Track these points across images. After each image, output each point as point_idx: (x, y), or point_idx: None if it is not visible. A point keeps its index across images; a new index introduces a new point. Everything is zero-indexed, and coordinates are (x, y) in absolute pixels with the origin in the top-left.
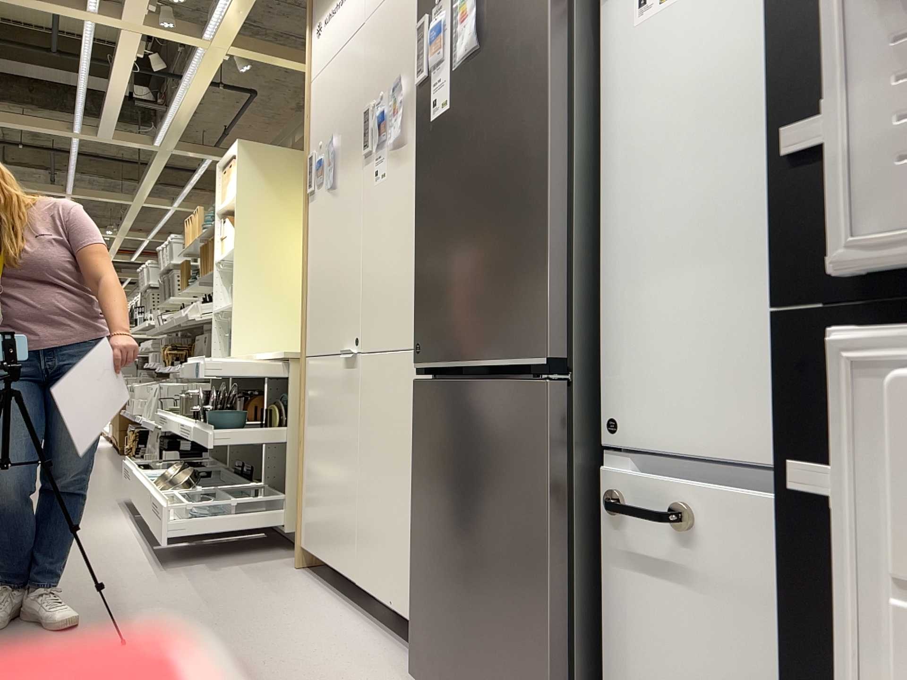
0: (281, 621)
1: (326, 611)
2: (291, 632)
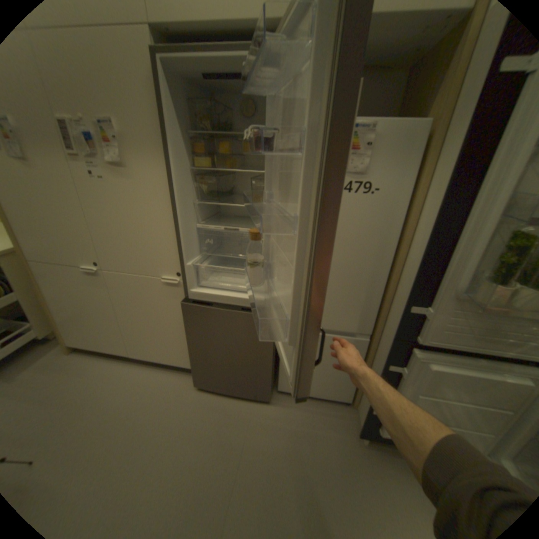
0: (101, 389)
1: (115, 371)
2: (114, 392)
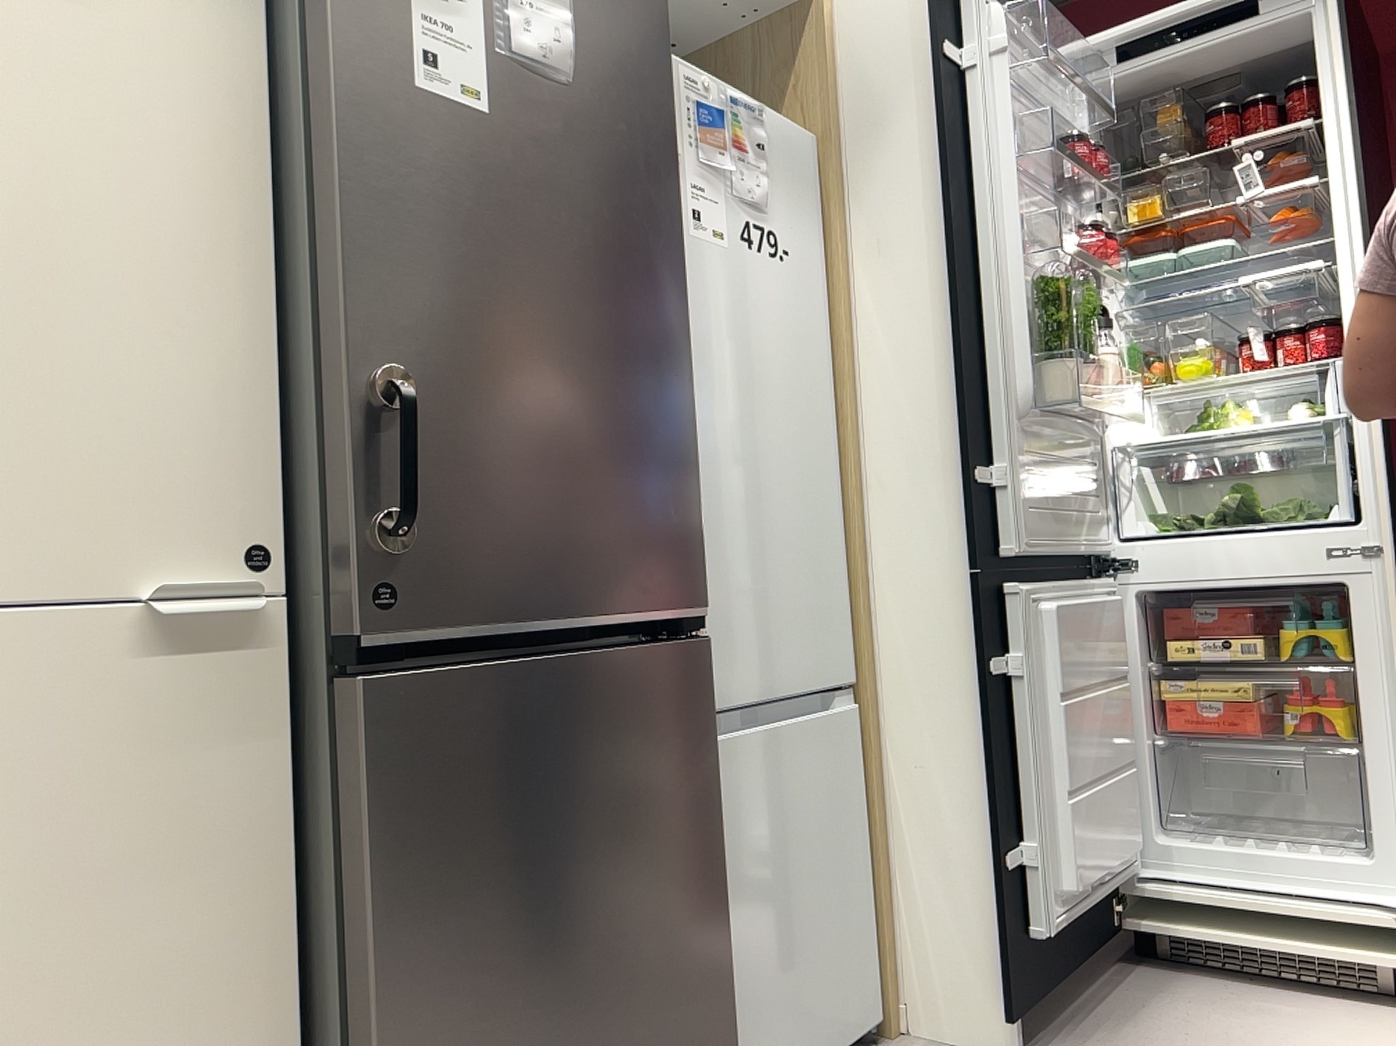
0: None
1: None
2: None
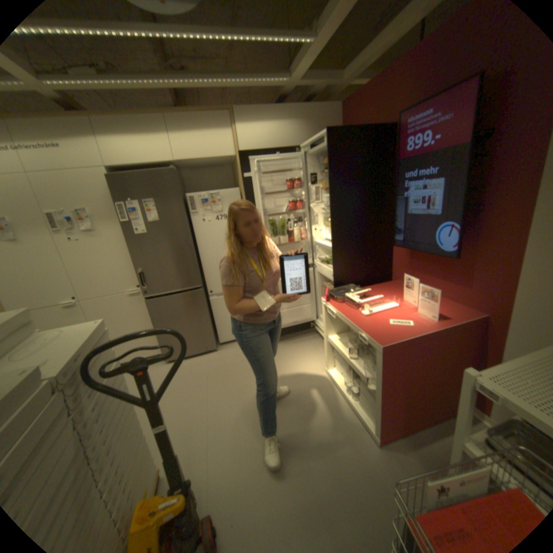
0: None
1: None
2: None
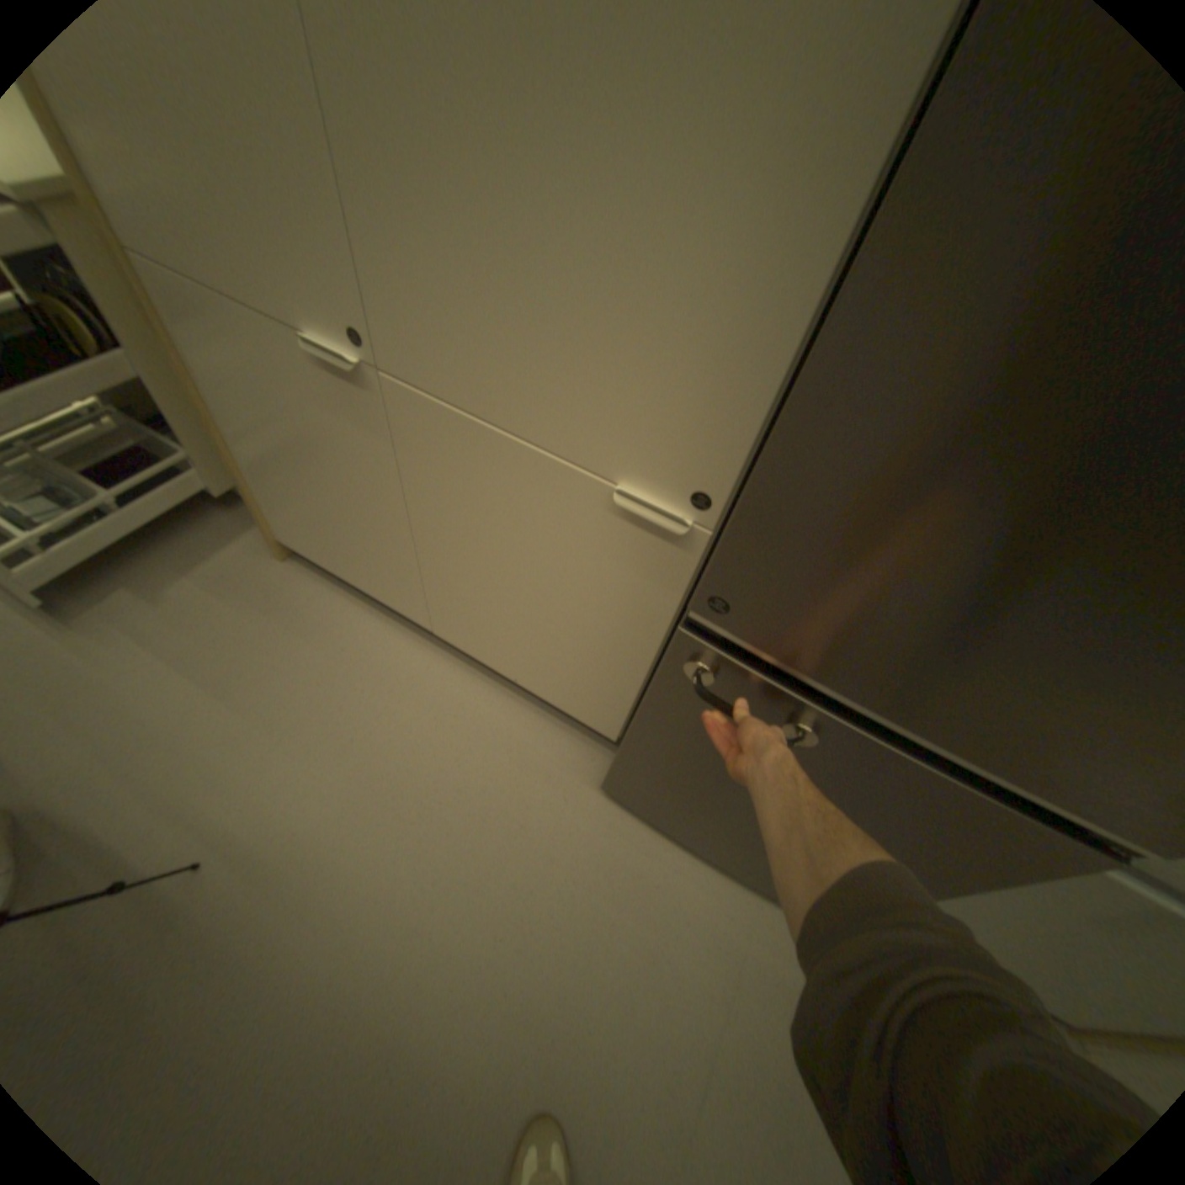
0: (361, 702)
1: (397, 657)
2: (392, 725)
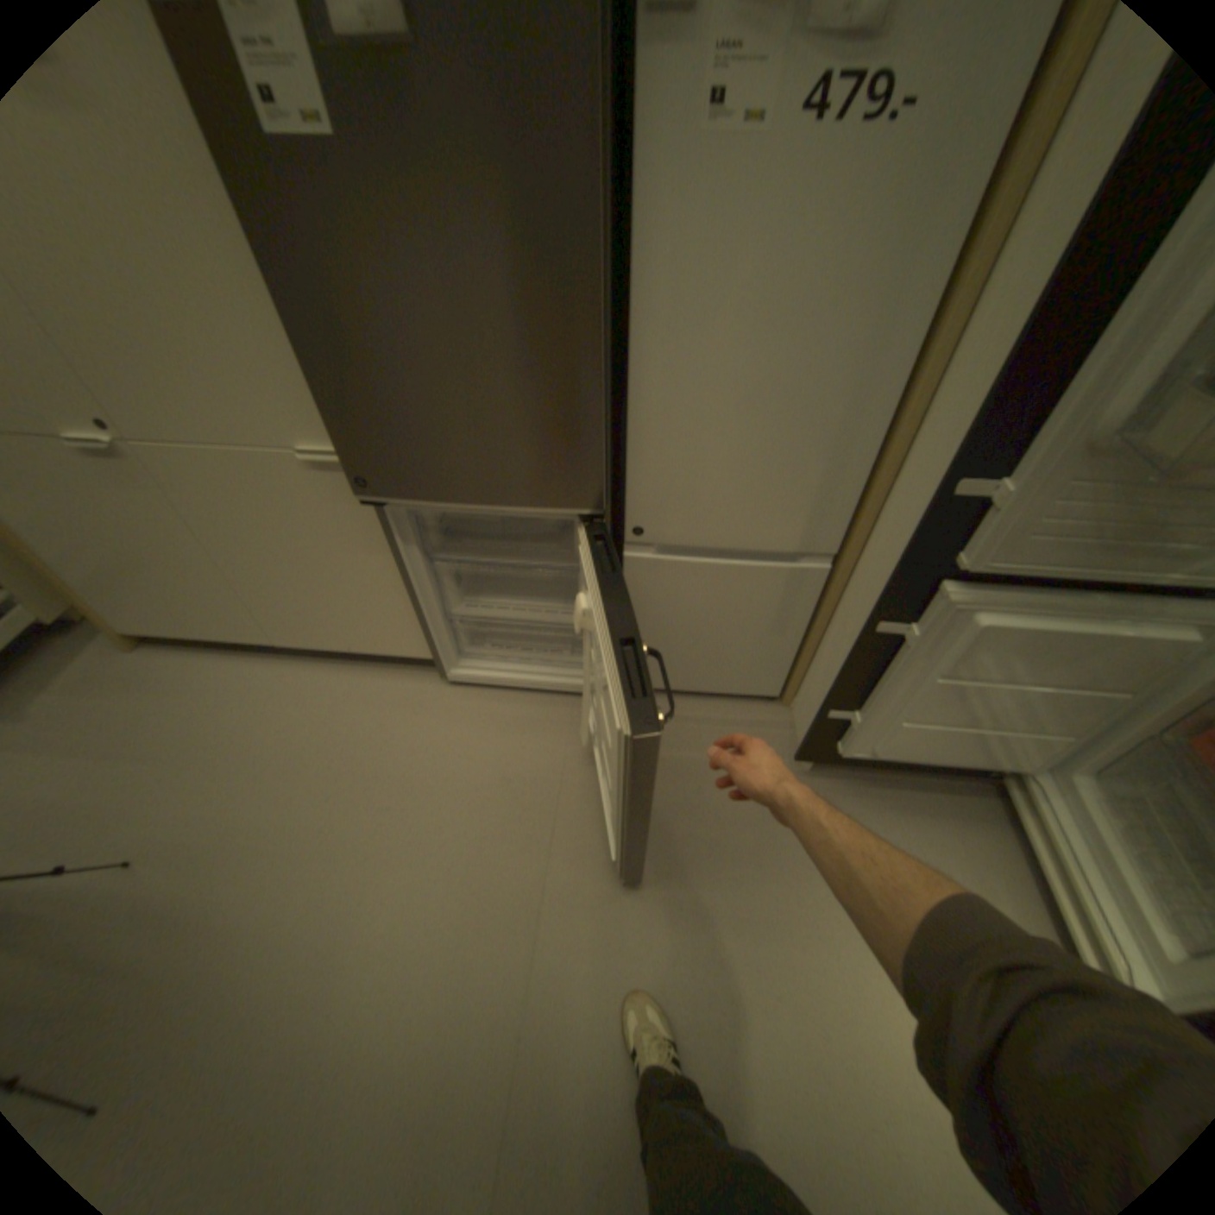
0: (233, 716)
1: (254, 678)
2: (263, 721)
